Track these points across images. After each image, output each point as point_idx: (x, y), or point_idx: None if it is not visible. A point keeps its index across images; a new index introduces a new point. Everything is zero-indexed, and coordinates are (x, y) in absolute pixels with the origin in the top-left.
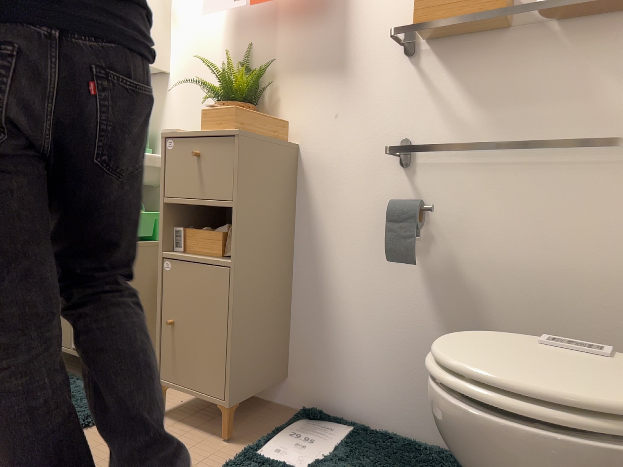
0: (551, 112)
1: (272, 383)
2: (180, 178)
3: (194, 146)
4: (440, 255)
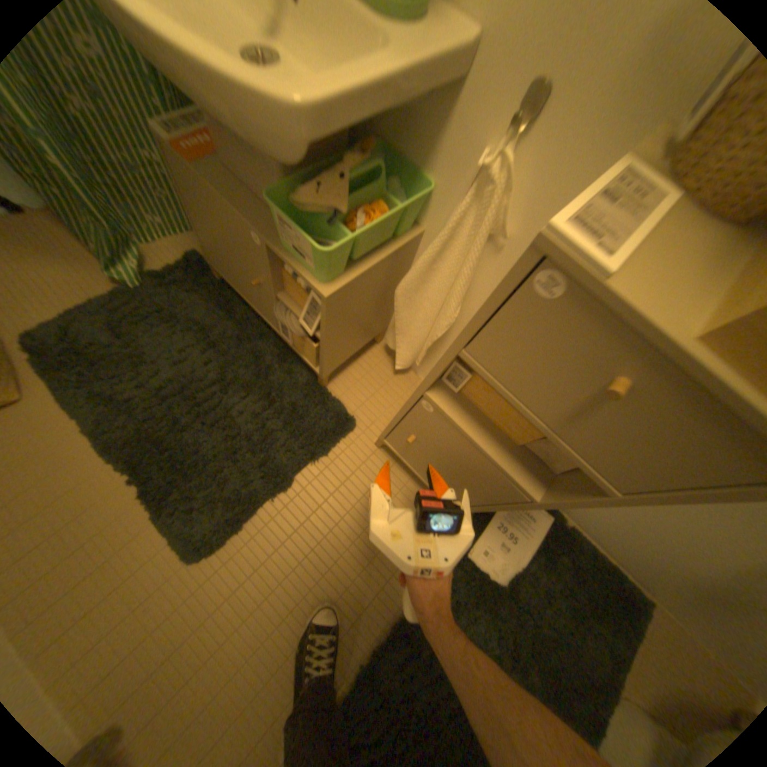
0: None
1: None
2: (533, 364)
3: (641, 359)
4: None
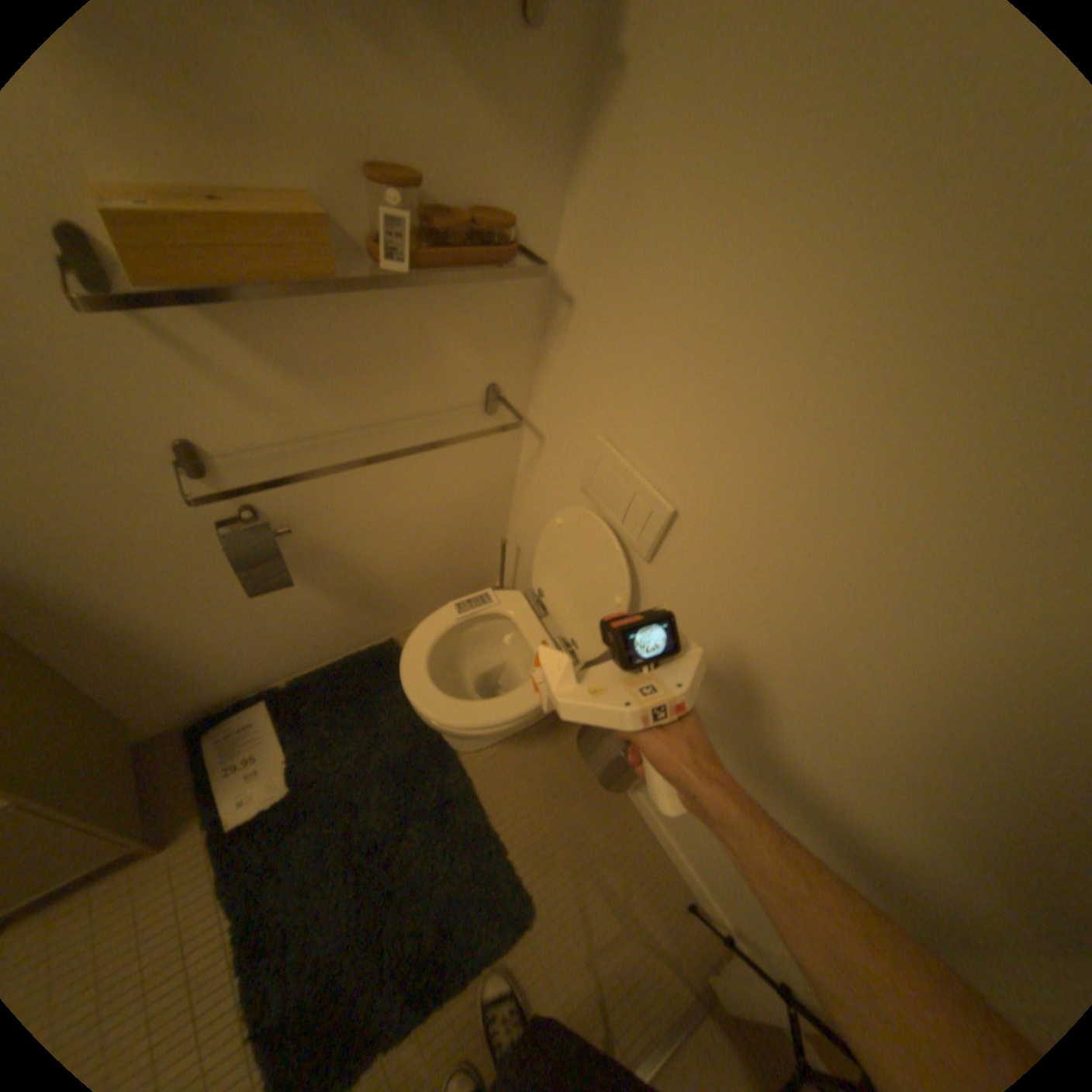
0: (393, 375)
1: (129, 757)
2: None
3: None
4: (296, 544)
